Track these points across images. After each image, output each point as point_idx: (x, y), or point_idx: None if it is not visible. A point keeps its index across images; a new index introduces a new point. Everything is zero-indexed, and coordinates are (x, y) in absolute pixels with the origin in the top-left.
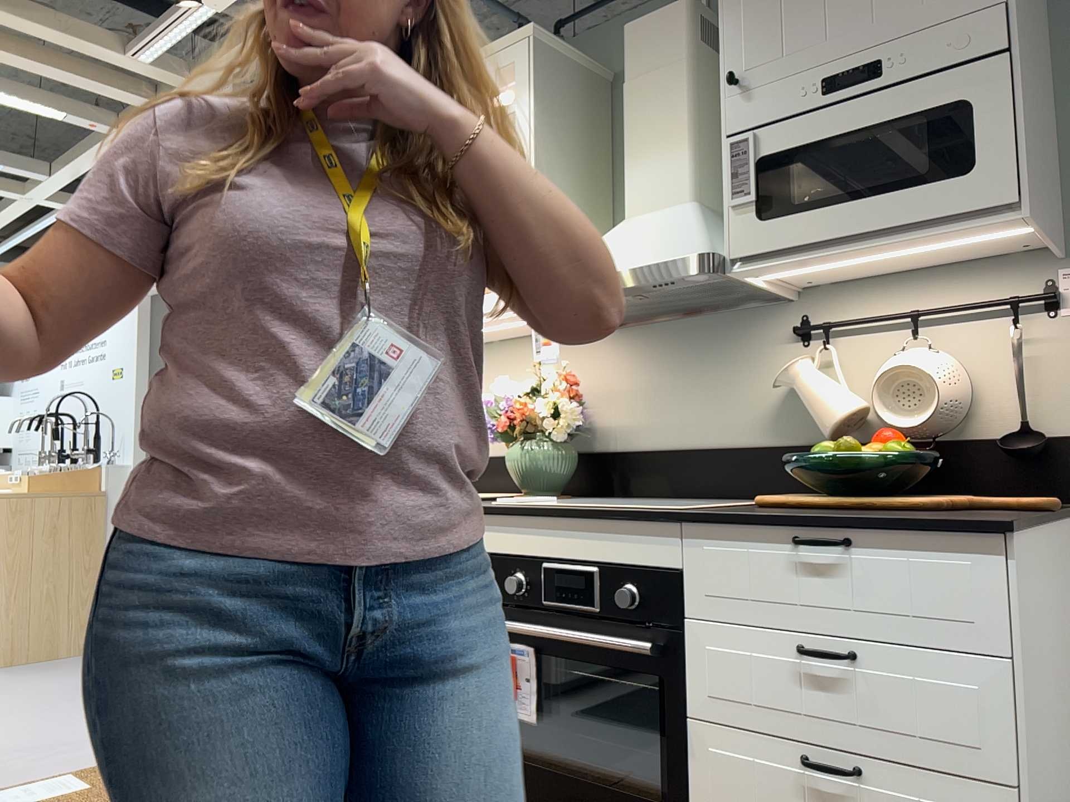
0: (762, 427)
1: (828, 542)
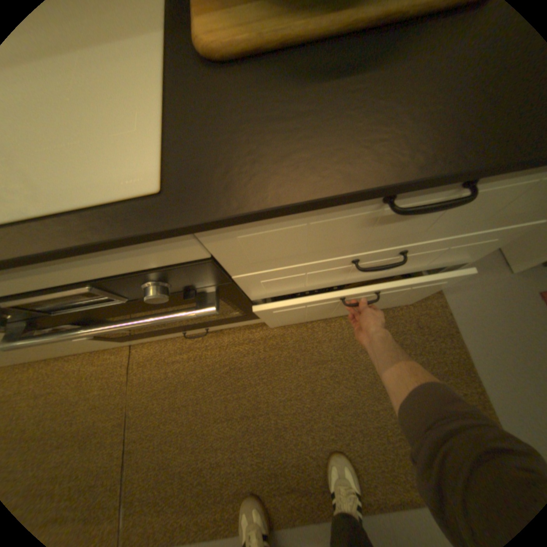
0: None
1: (457, 200)
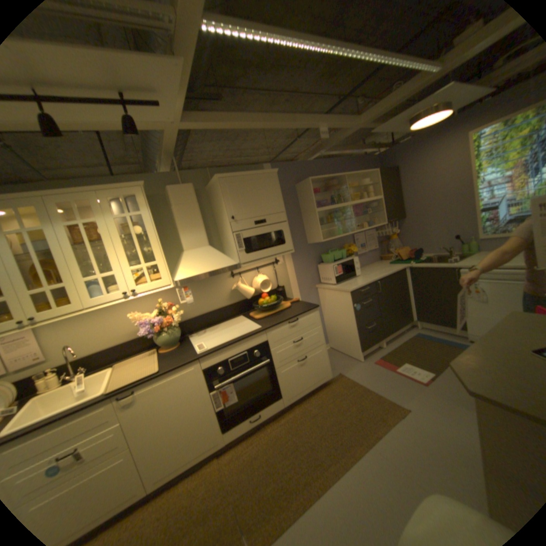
0: (227, 300)
1: (296, 320)
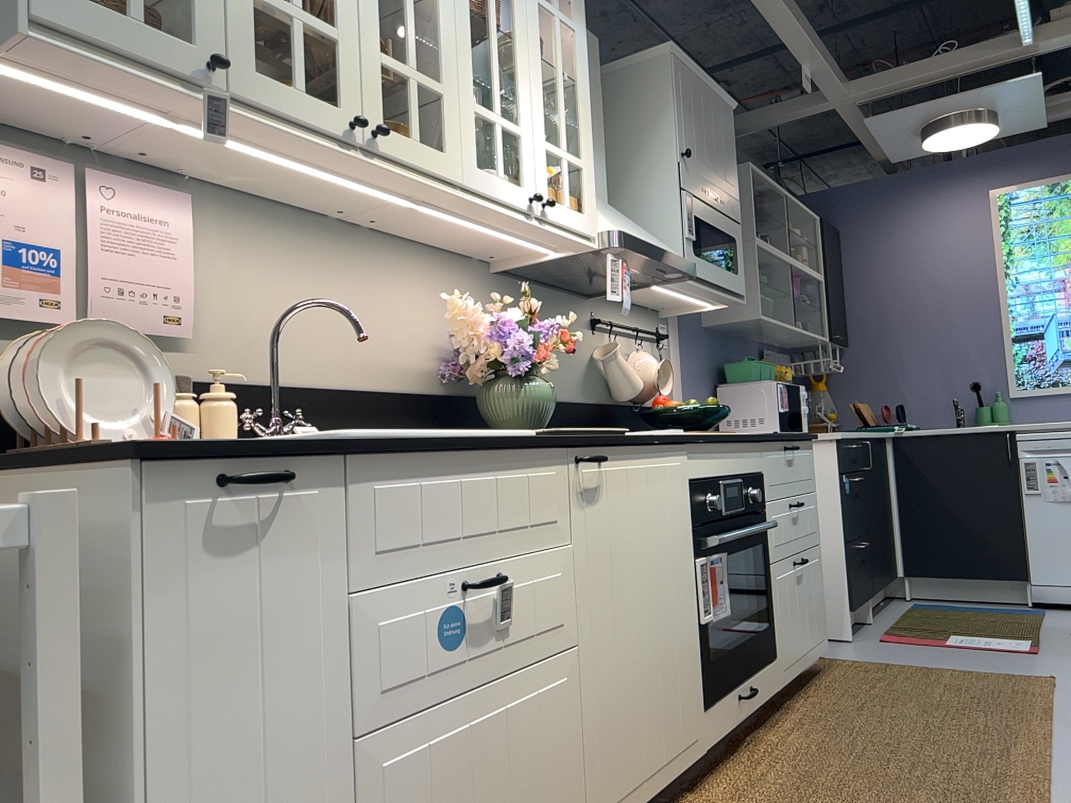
0: (581, 388)
1: (799, 447)
